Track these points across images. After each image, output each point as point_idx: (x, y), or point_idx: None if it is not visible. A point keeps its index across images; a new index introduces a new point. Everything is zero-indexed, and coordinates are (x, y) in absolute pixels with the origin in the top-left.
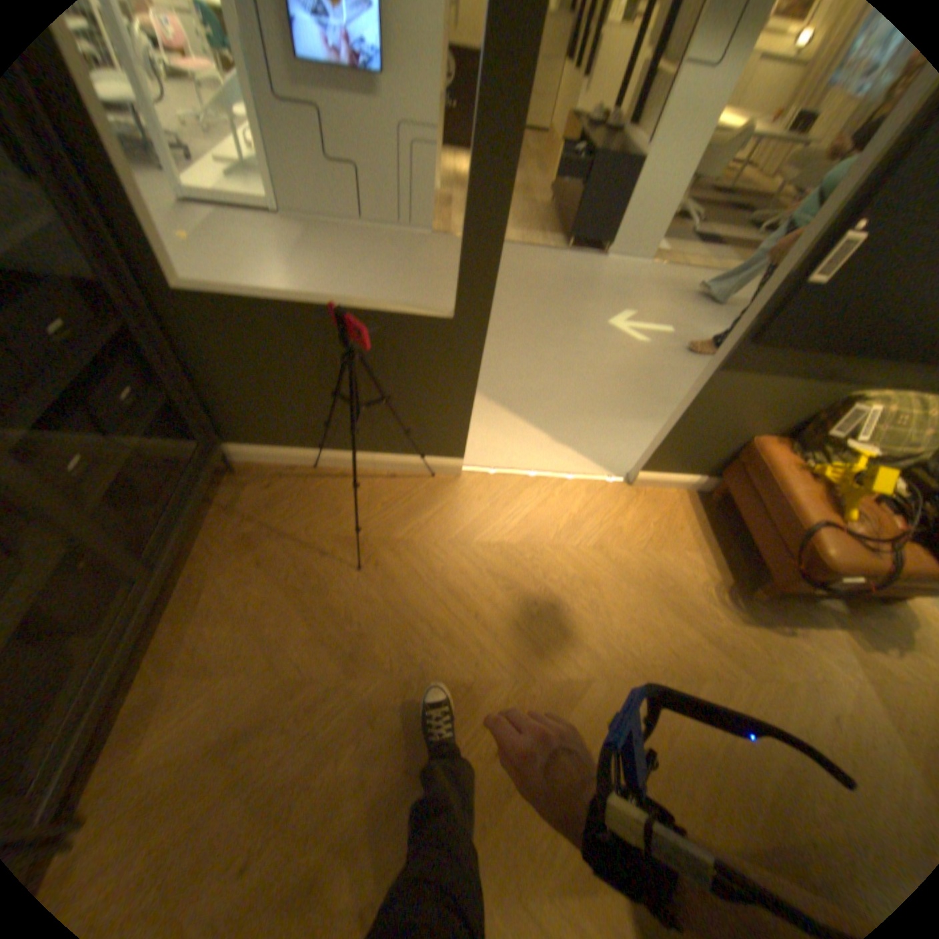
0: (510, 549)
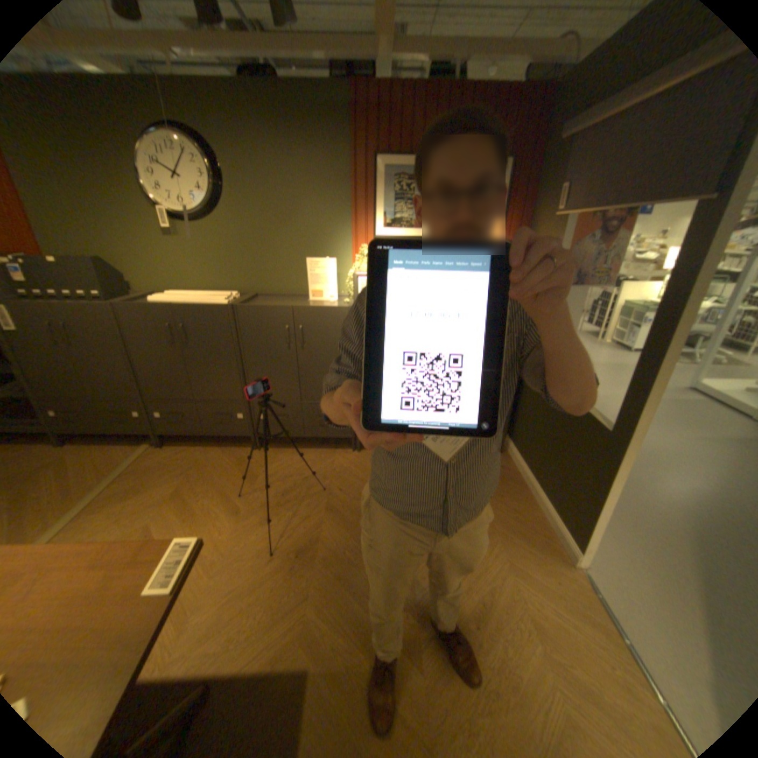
0: (522, 611)
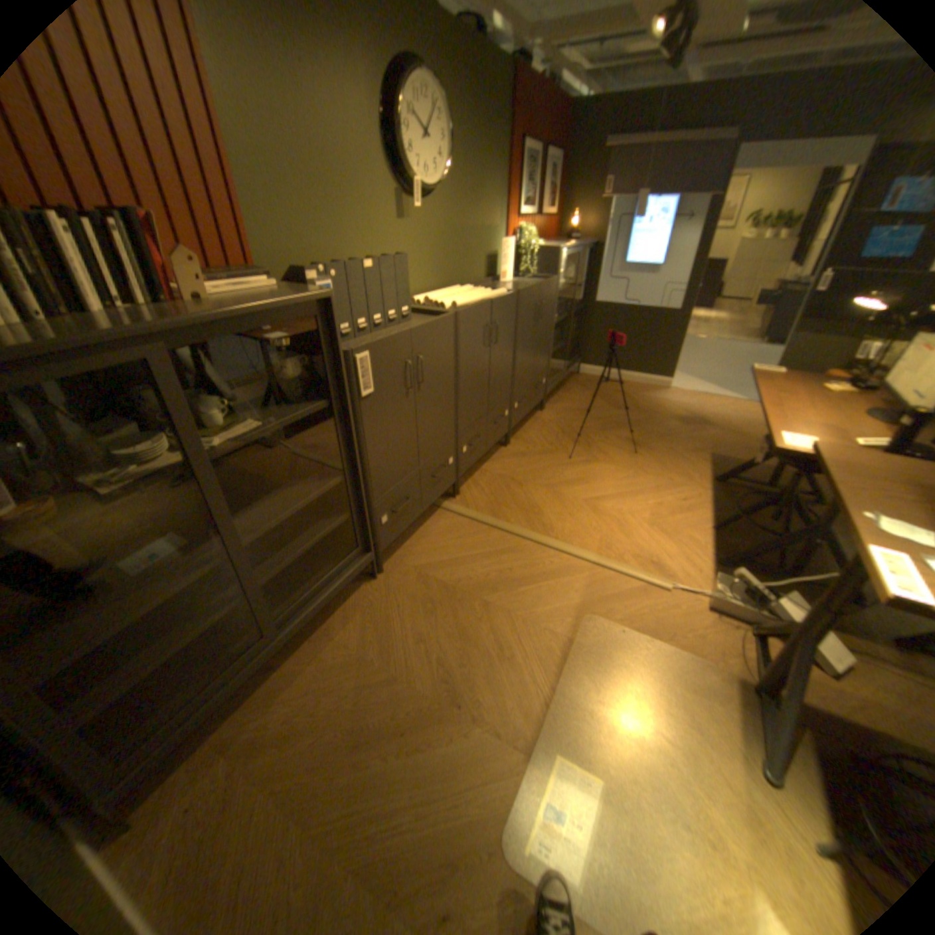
0: (688, 405)
